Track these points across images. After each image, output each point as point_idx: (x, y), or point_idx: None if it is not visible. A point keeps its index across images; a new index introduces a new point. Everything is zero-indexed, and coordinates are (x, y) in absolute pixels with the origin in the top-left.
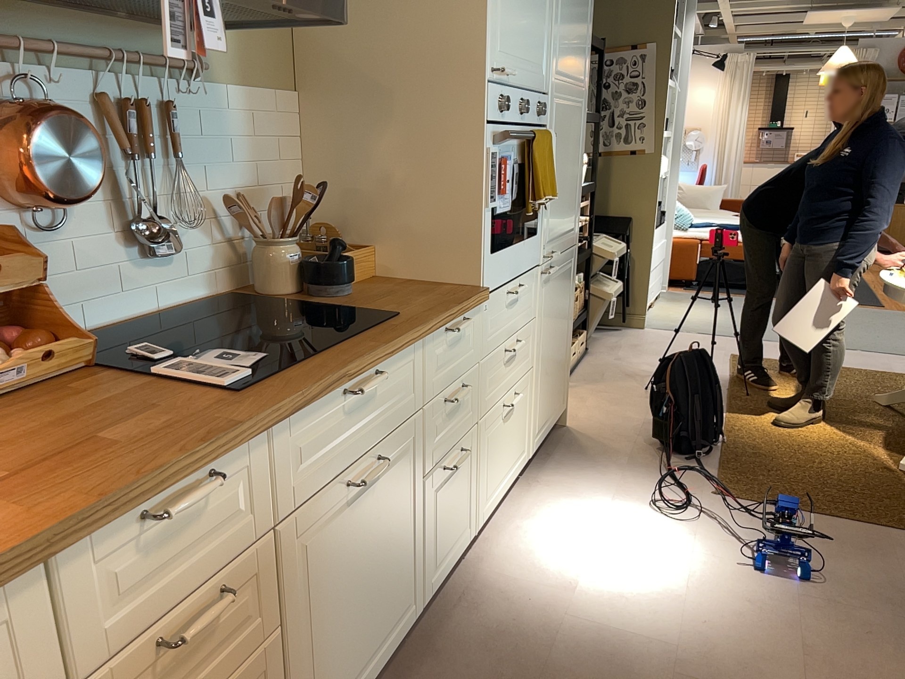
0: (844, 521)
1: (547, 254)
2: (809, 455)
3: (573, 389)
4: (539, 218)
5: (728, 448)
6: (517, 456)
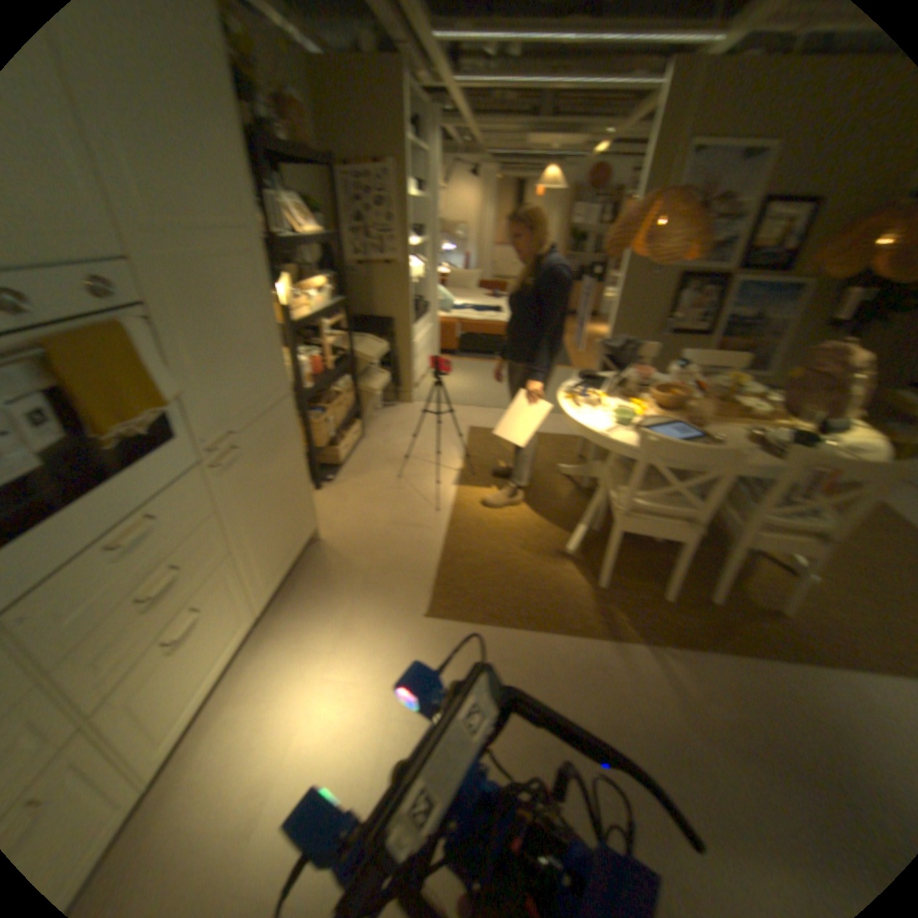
0: (523, 634)
1: (209, 444)
2: (508, 545)
3: (337, 486)
4: (168, 418)
5: (447, 548)
6: (221, 644)
